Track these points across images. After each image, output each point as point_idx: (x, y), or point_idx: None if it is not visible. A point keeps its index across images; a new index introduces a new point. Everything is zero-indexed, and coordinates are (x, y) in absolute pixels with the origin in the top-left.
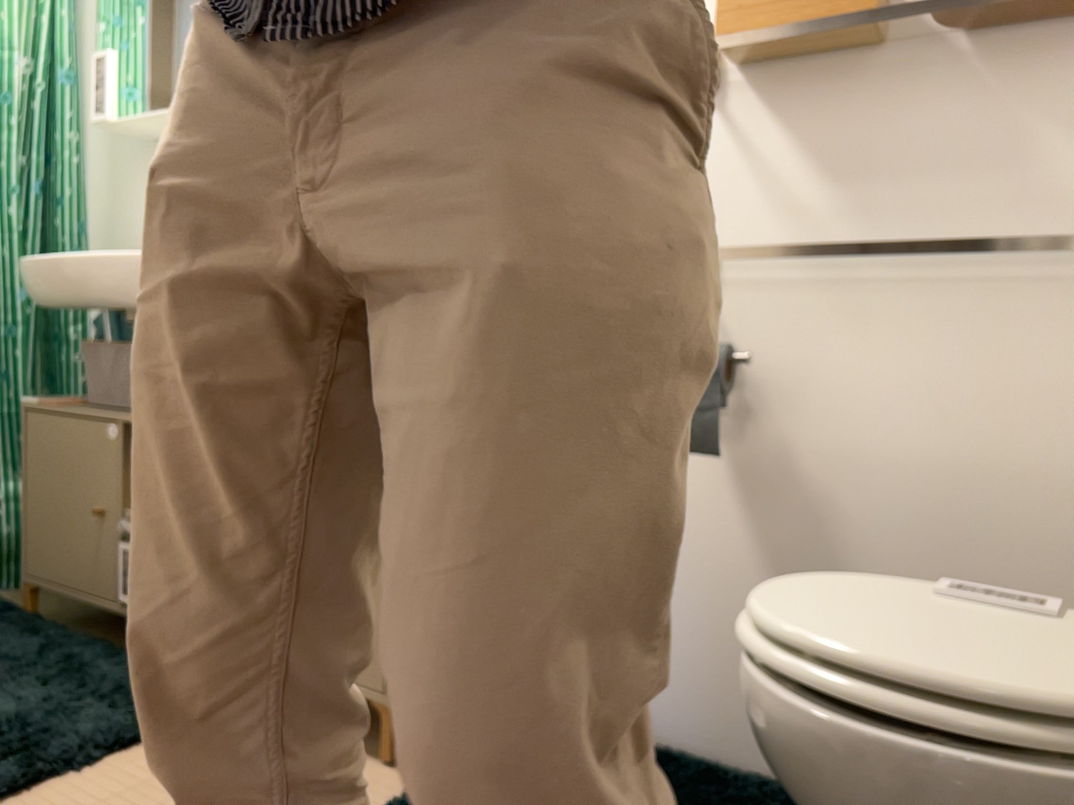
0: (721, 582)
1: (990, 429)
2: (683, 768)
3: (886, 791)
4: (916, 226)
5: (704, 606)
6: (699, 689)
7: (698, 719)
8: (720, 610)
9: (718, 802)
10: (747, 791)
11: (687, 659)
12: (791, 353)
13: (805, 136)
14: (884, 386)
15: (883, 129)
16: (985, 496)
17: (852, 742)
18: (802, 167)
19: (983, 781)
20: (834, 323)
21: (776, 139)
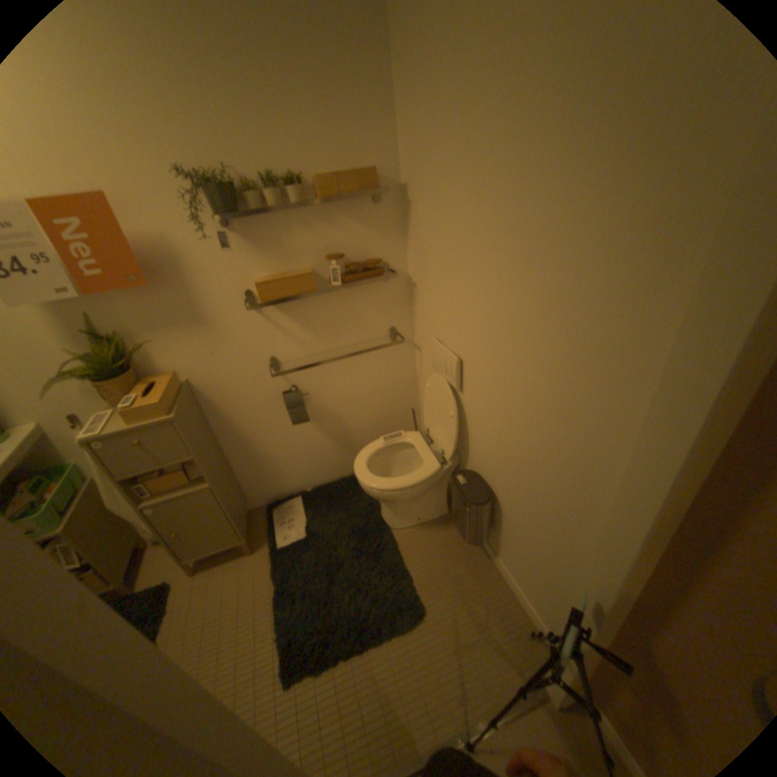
0: (313, 444)
1: (369, 382)
2: (323, 490)
3: (403, 496)
4: (338, 339)
5: (311, 451)
6: (316, 469)
7: (318, 475)
8: (315, 450)
9: (339, 494)
10: (341, 485)
11: (310, 465)
12: (313, 381)
13: (296, 318)
14: (342, 381)
15: (320, 313)
16: (371, 397)
17: (396, 493)
18: (299, 328)
19: (418, 486)
20: (323, 370)
21: (286, 321)
